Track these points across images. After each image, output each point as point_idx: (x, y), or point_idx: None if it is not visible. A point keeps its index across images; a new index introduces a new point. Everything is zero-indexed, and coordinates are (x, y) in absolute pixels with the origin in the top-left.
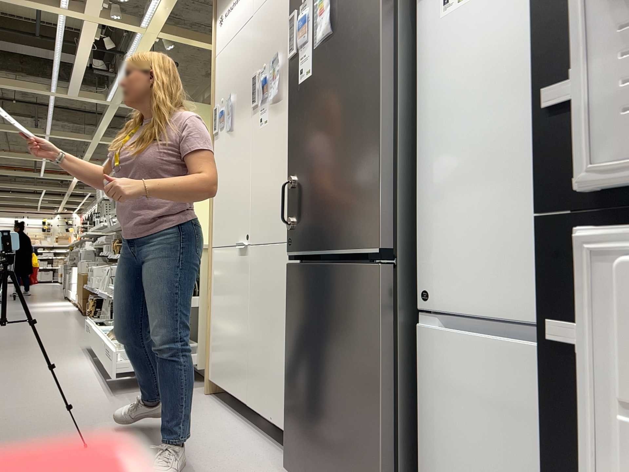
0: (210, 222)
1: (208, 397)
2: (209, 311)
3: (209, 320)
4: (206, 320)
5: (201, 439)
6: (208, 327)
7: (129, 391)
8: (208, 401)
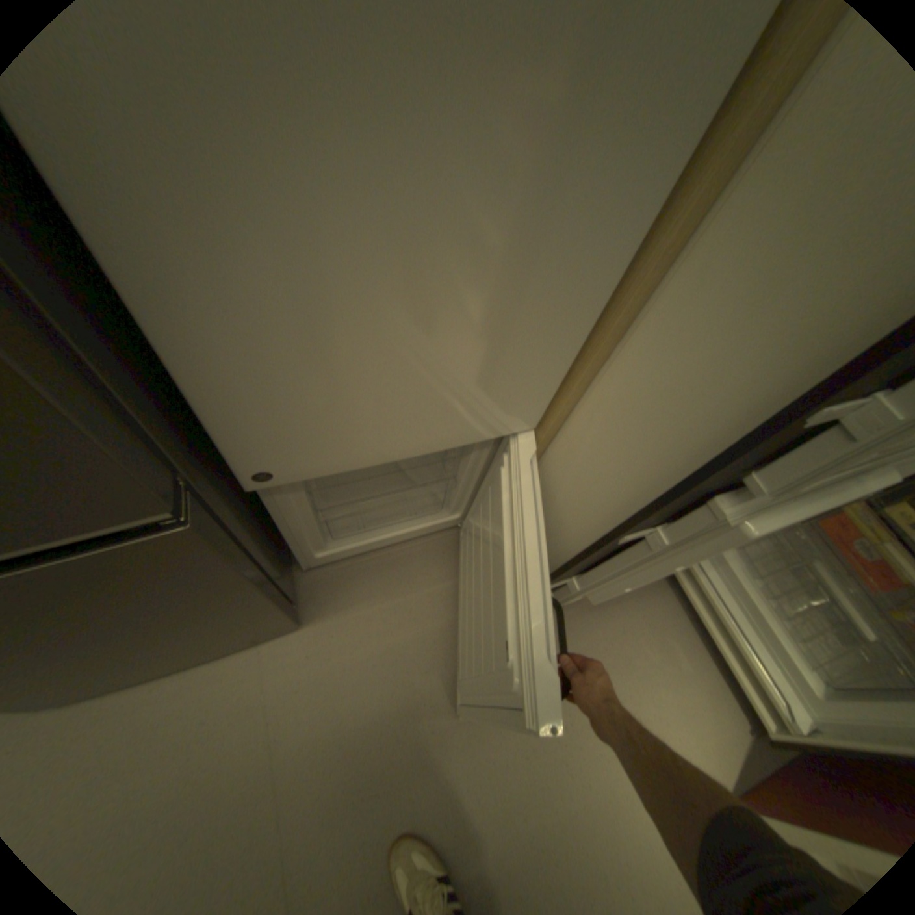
0: None
1: None
2: None
3: None
4: None
5: None
6: None
7: None
8: None
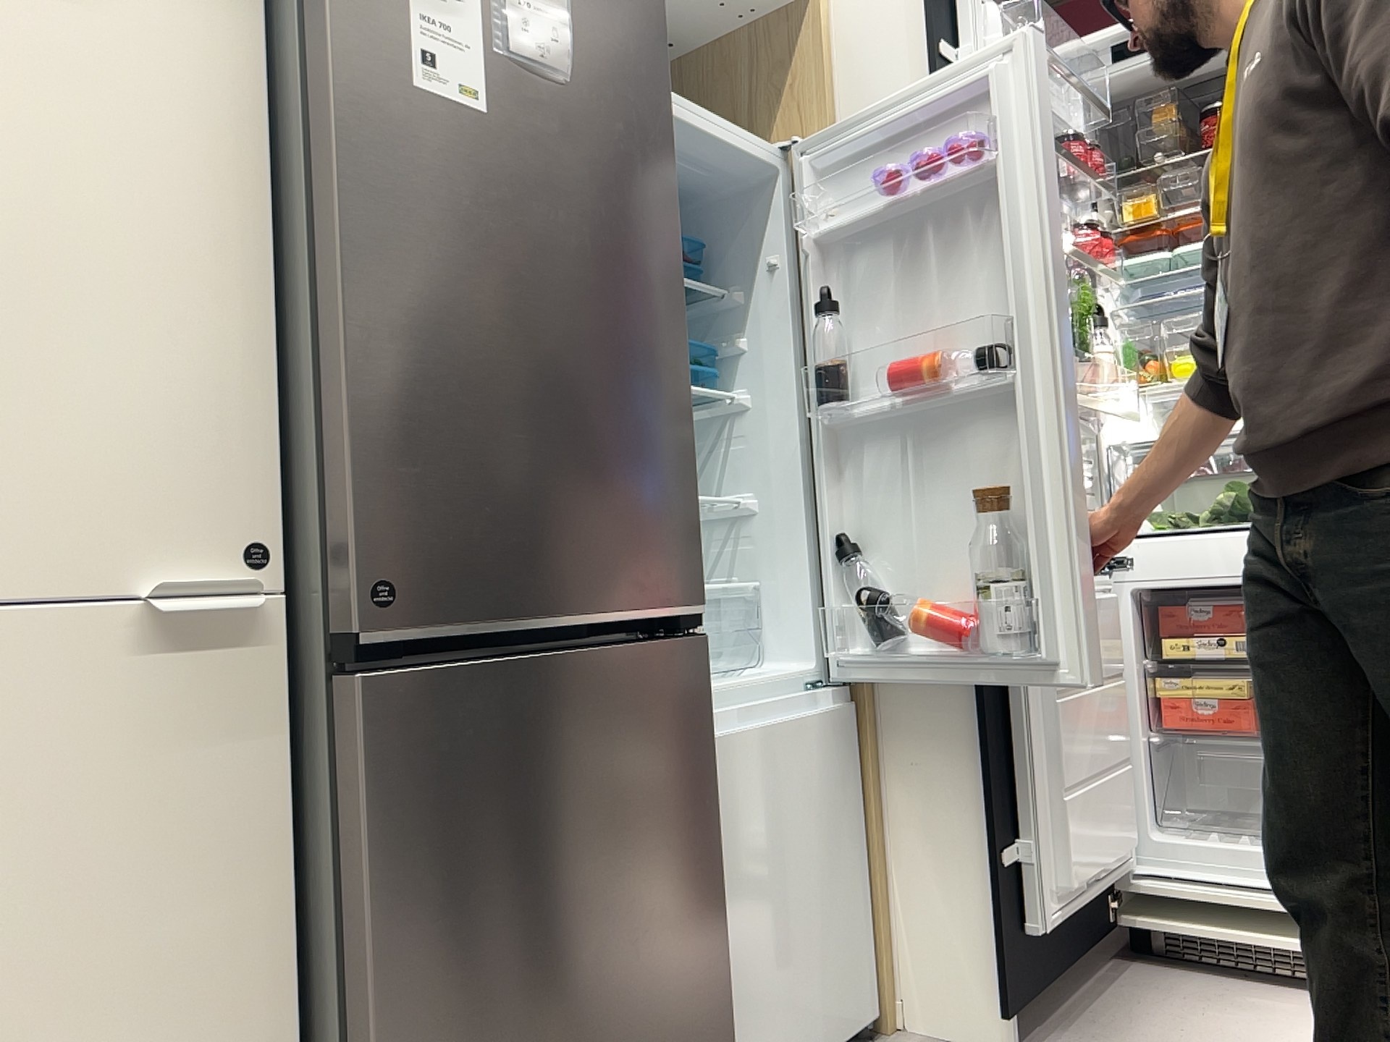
0: None
1: None
2: None
3: None
4: None
5: None
6: None
7: None
8: None
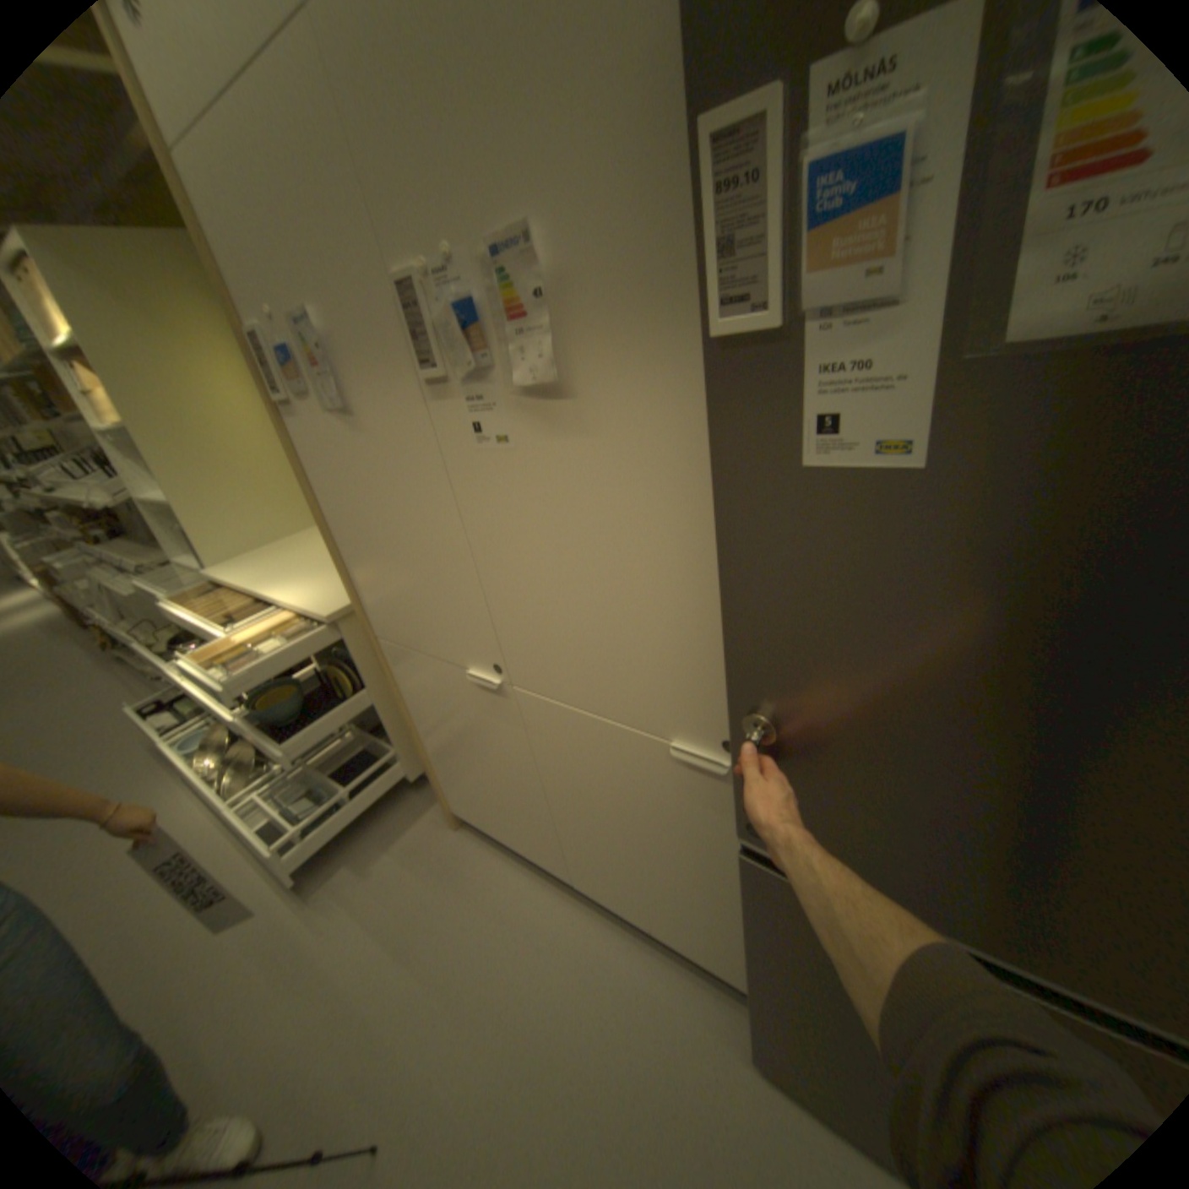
0: (353, 592)
1: (464, 838)
2: (414, 732)
3: (418, 743)
4: (413, 743)
5: (541, 989)
6: (423, 753)
7: (321, 877)
8: (470, 851)
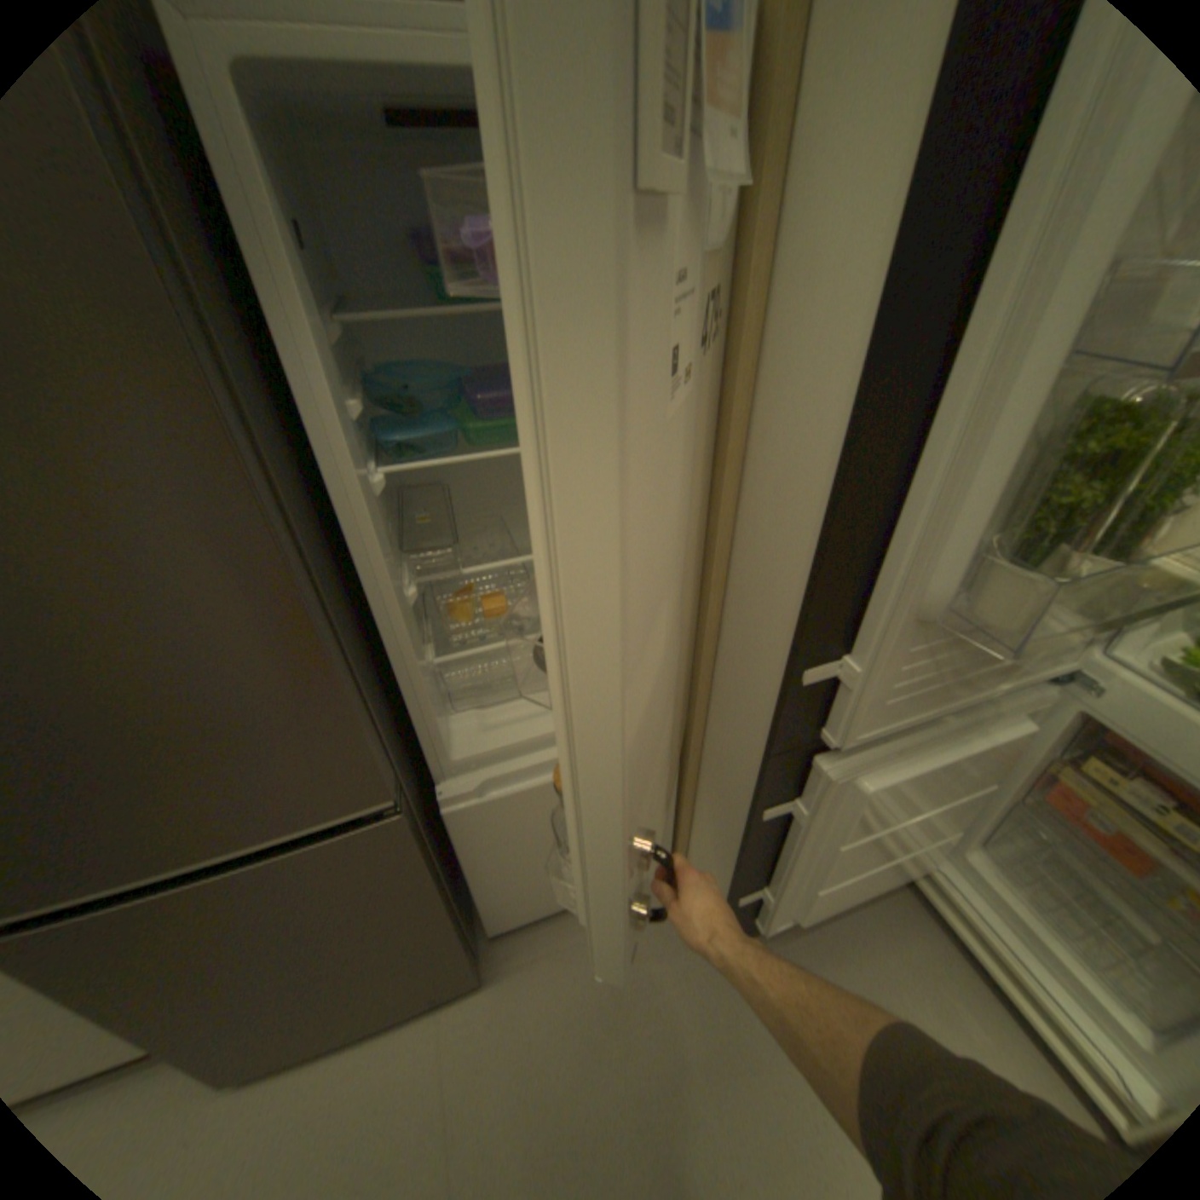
0: None
1: None
2: None
3: None
4: None
5: None
6: None
7: None
8: None
